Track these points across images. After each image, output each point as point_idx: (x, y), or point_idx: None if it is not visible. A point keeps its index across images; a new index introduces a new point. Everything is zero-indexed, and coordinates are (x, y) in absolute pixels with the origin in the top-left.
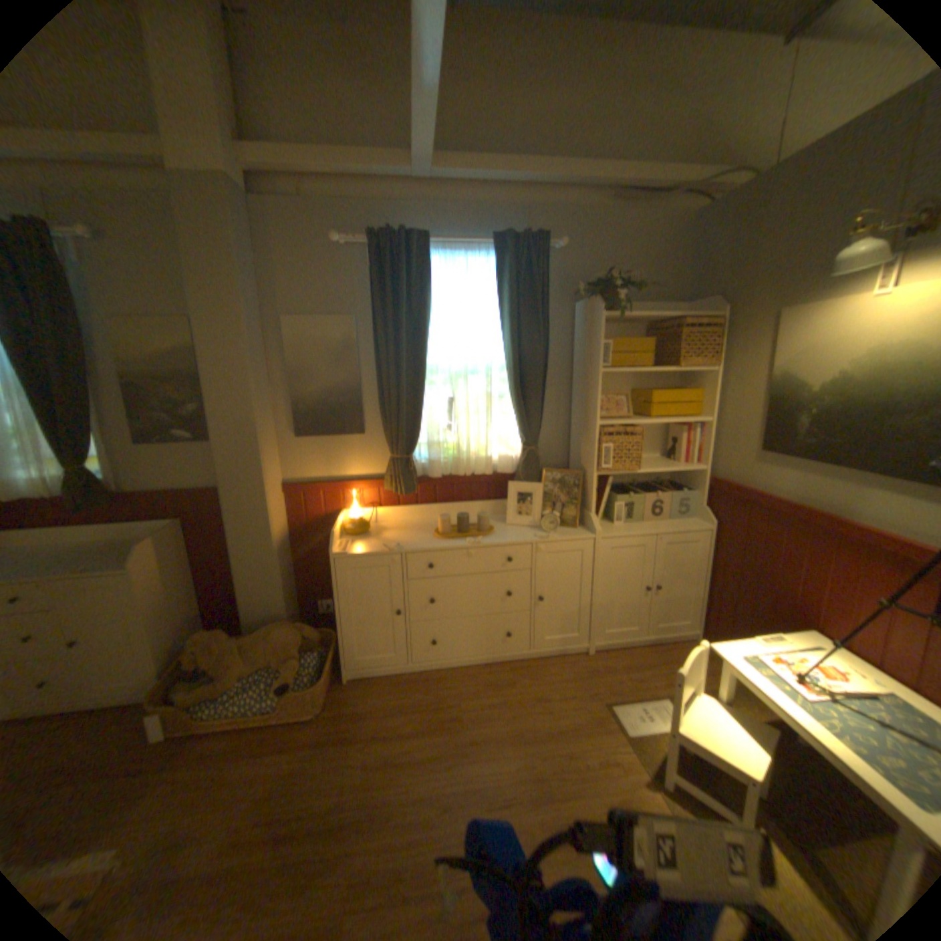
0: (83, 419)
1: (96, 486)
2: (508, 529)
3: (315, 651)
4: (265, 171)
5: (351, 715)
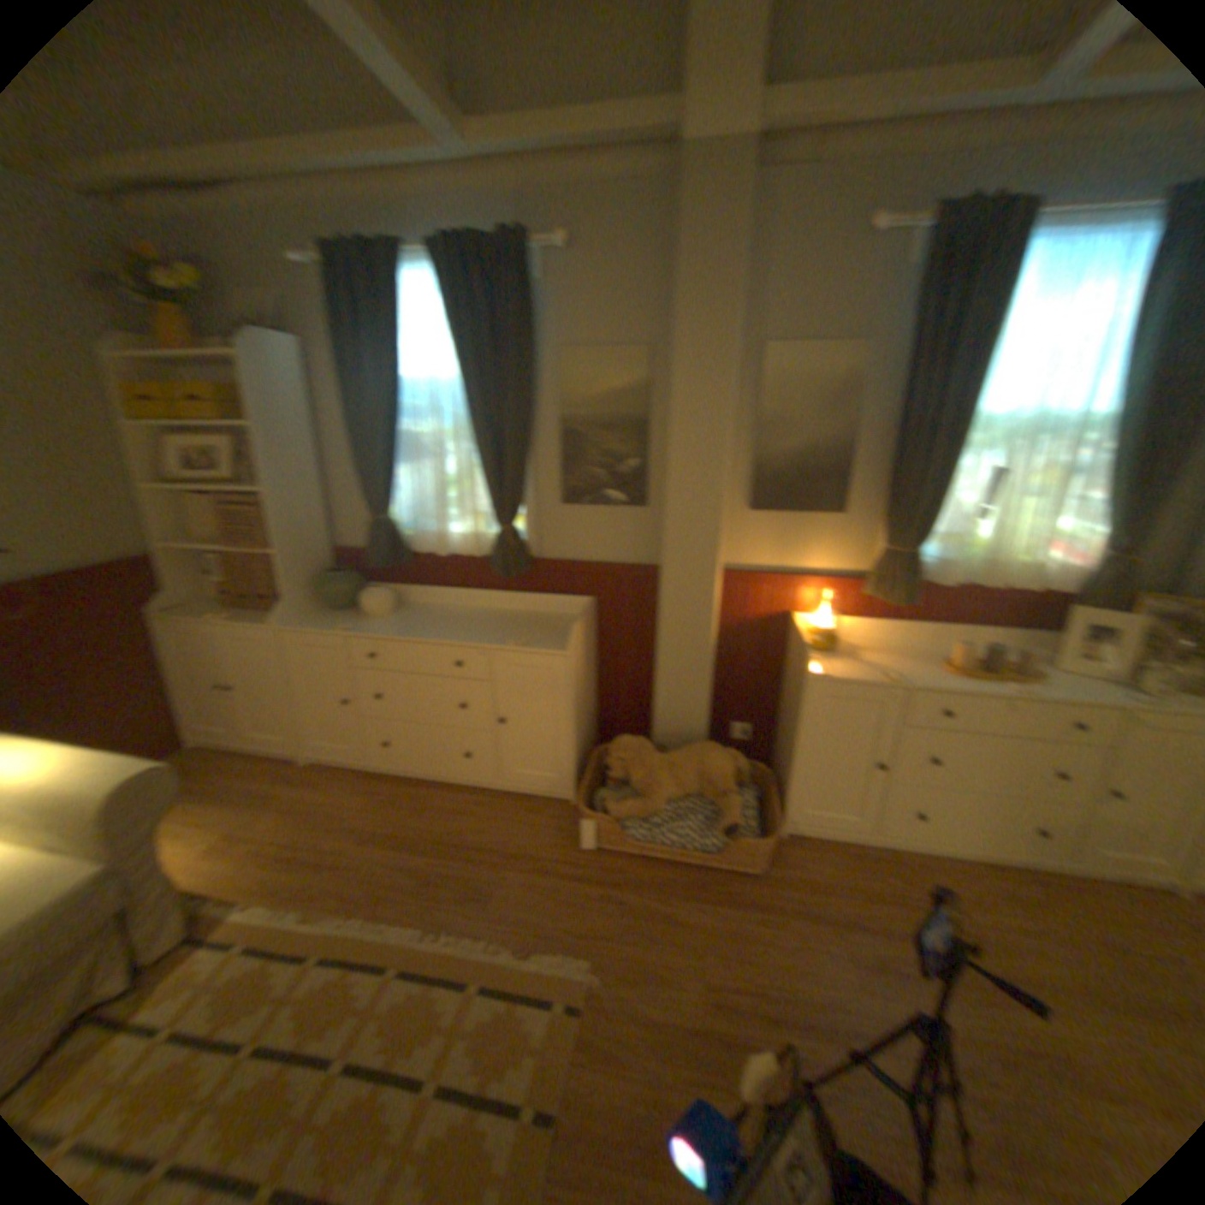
0: (521, 469)
1: (521, 547)
2: (1064, 678)
3: (747, 787)
4: (787, 130)
5: (805, 881)
